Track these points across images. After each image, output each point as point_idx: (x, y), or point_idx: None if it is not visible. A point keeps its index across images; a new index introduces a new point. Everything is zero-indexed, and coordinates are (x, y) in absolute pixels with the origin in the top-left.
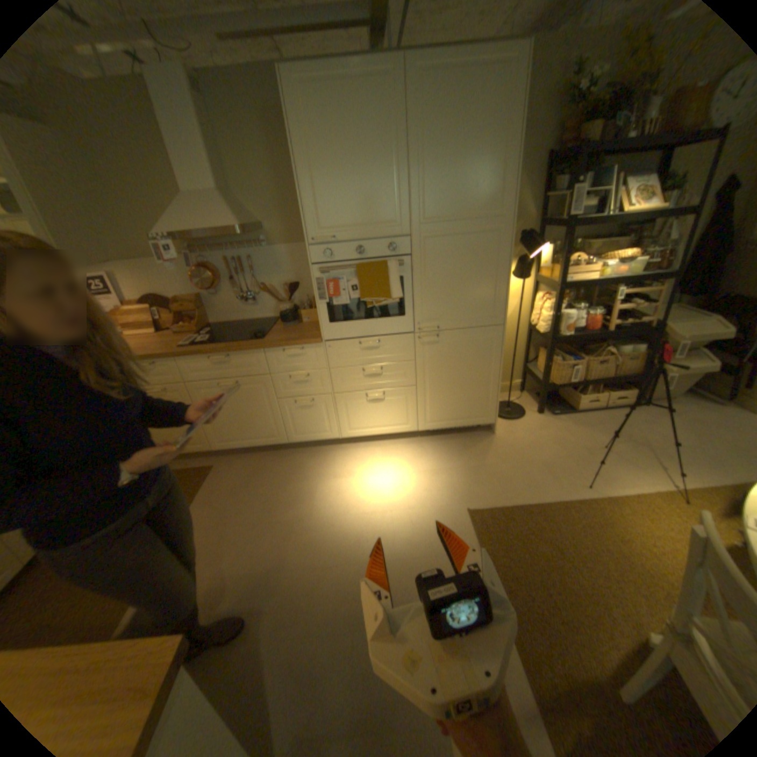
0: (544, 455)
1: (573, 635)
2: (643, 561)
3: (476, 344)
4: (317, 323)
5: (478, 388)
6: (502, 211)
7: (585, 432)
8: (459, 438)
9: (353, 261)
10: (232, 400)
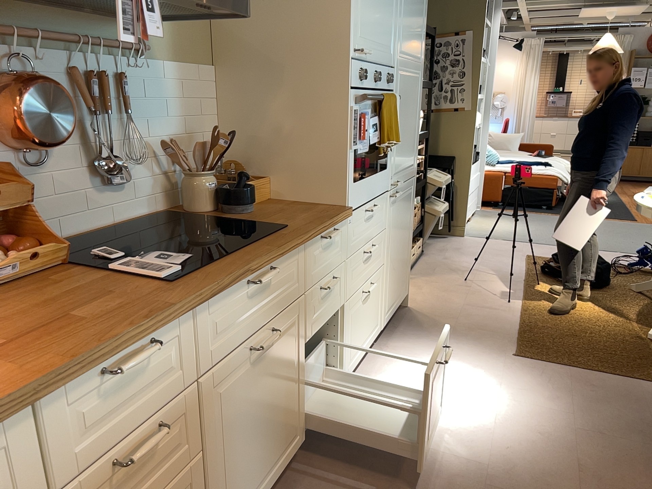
0: (457, 300)
1: (646, 359)
2: (583, 315)
3: (408, 199)
4: (270, 201)
5: (406, 252)
6: (421, 59)
7: (439, 277)
8: (397, 323)
9: (373, 91)
10: (260, 382)
